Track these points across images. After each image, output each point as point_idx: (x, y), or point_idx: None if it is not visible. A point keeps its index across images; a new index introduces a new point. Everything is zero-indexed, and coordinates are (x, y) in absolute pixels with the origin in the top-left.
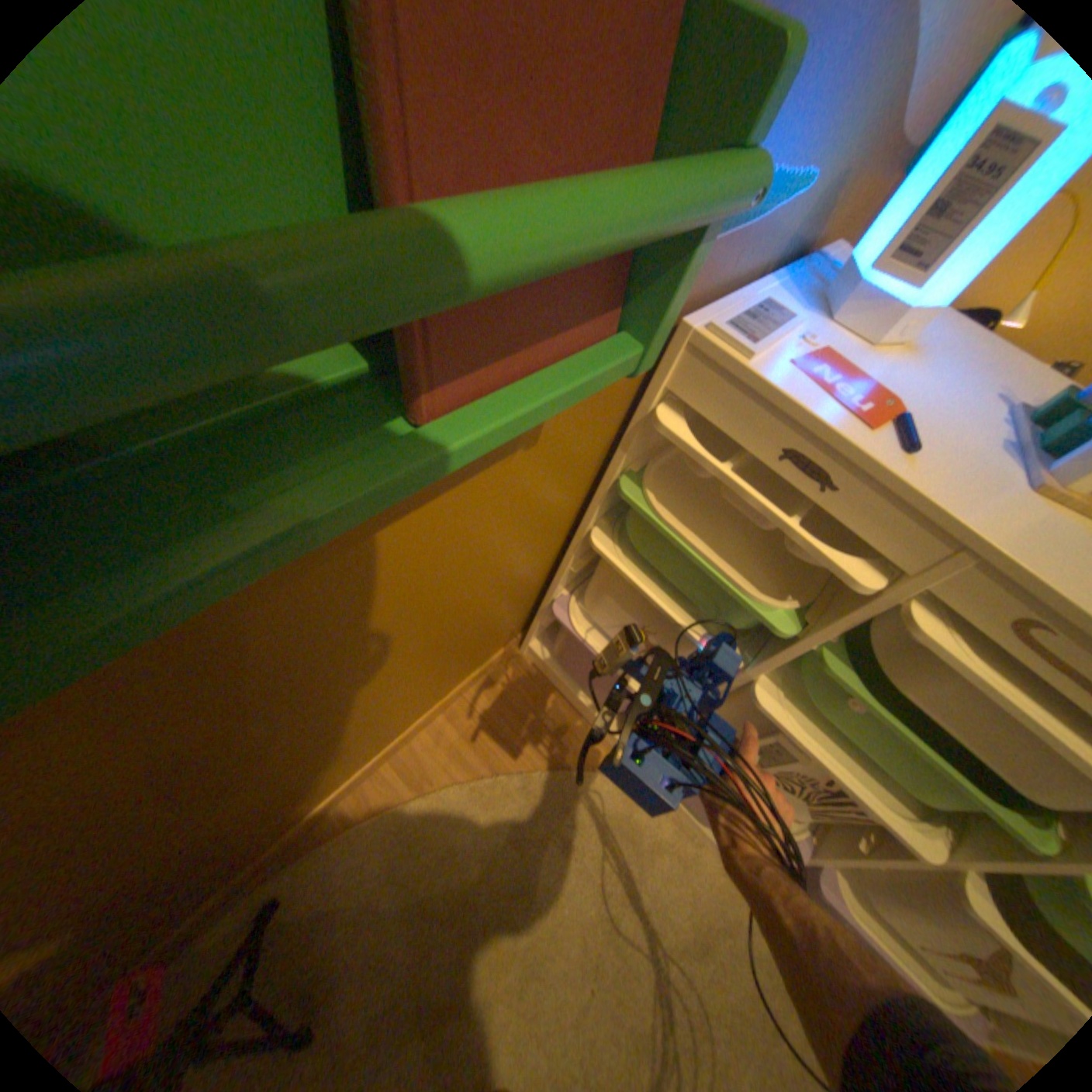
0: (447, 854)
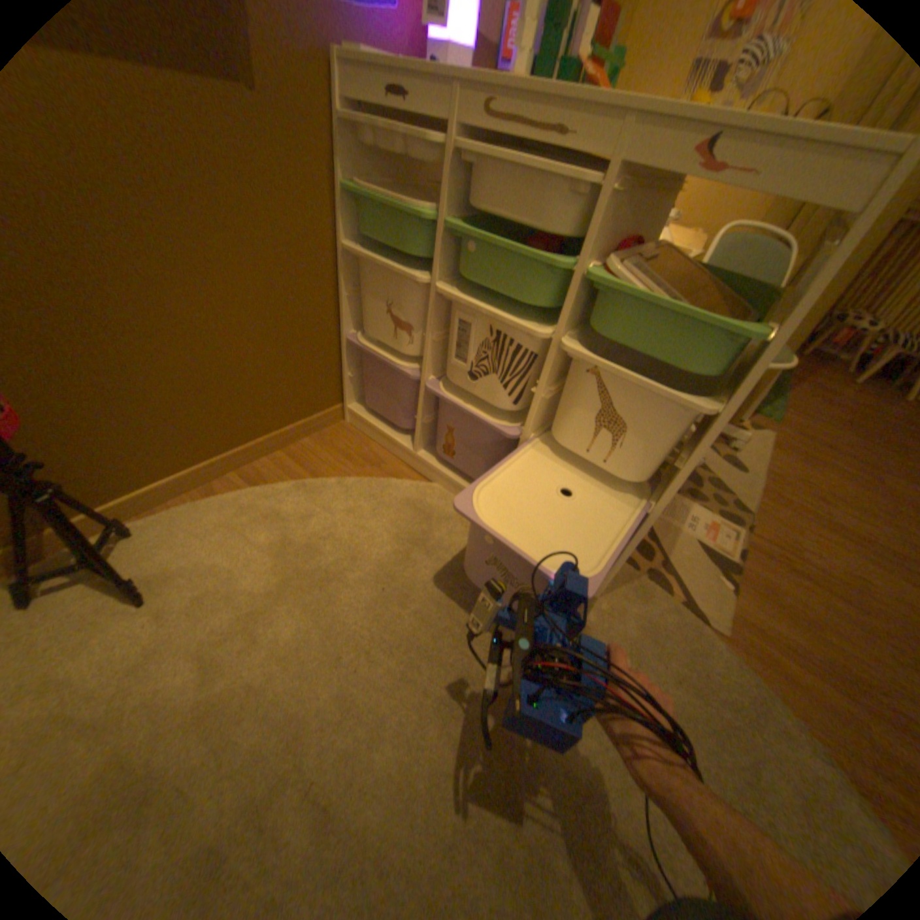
0: (271, 513)
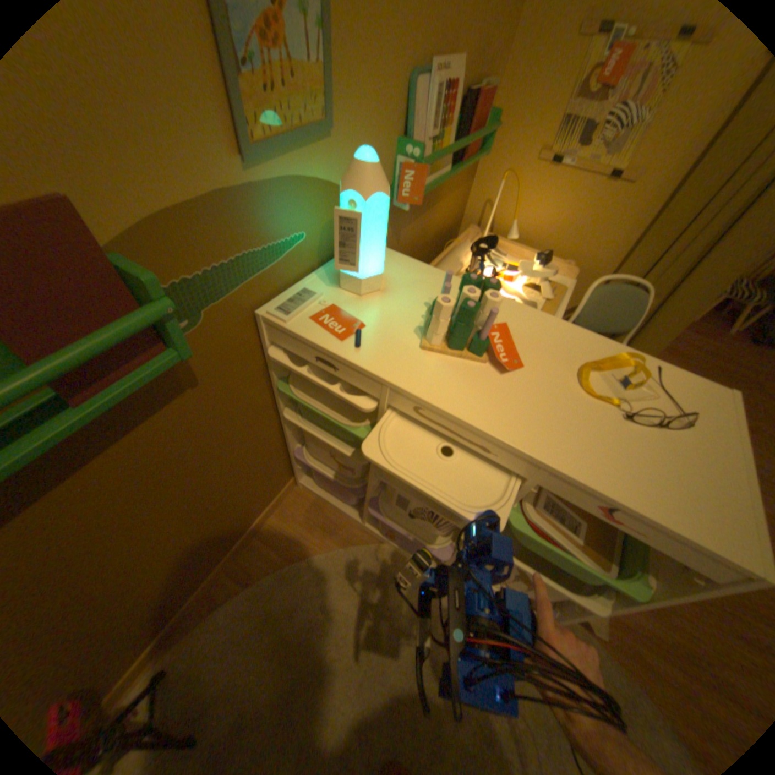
0: (265, 616)
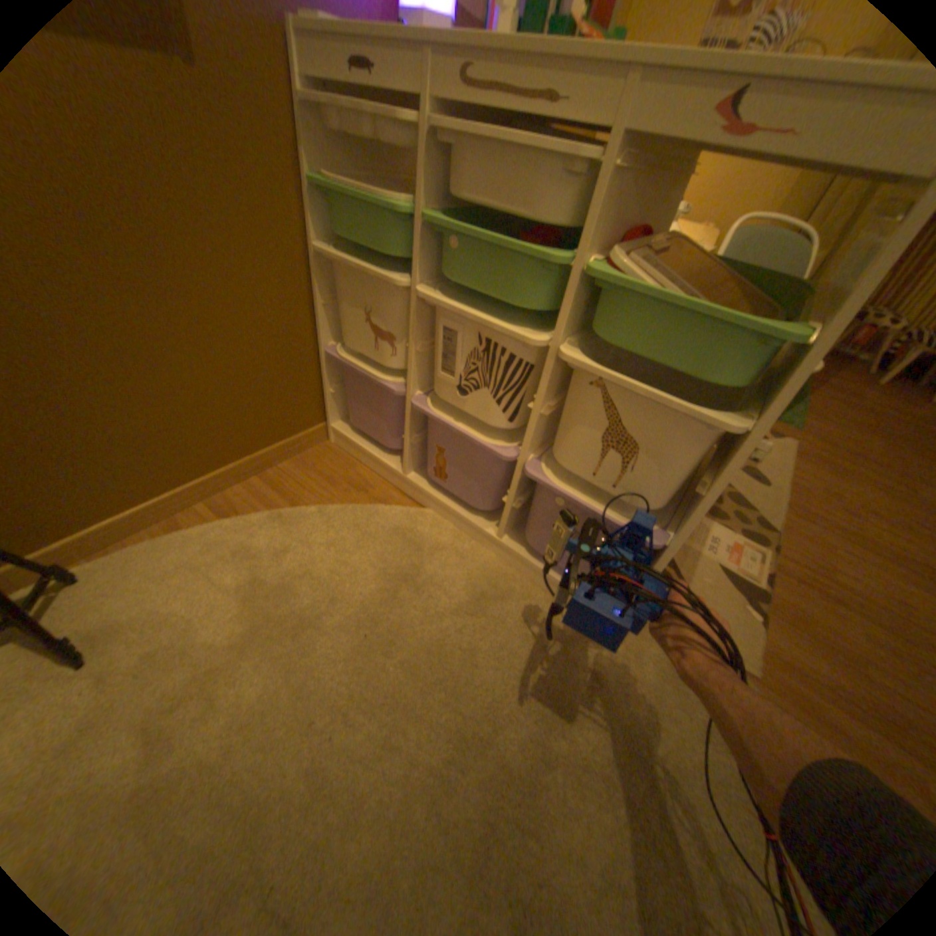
0: (241, 549)
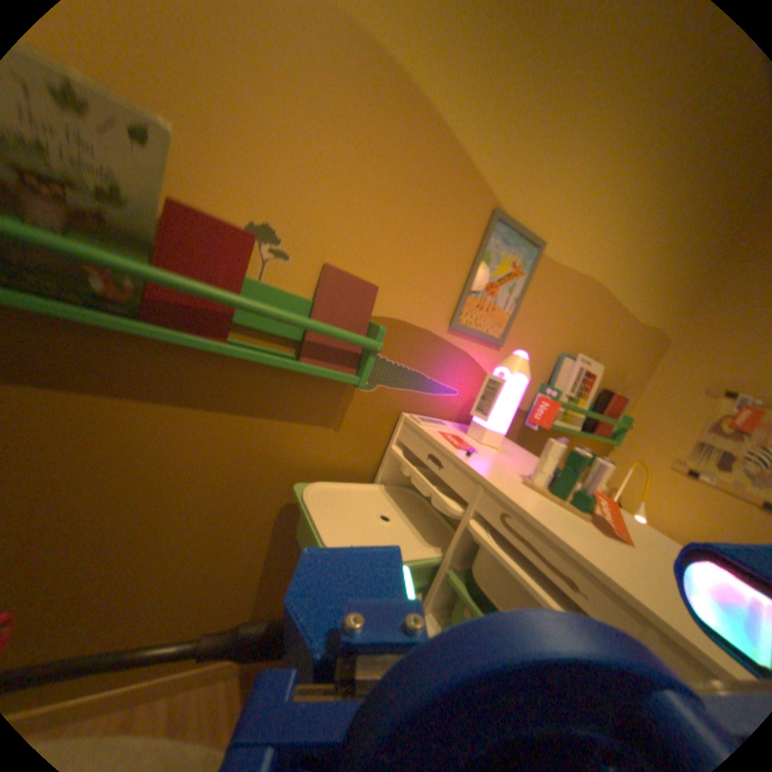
0: None
